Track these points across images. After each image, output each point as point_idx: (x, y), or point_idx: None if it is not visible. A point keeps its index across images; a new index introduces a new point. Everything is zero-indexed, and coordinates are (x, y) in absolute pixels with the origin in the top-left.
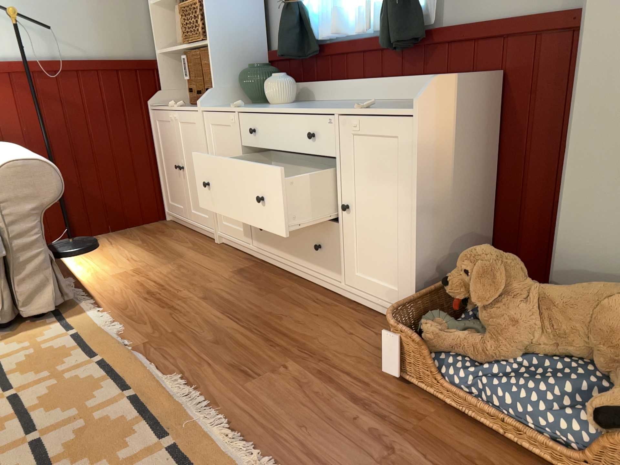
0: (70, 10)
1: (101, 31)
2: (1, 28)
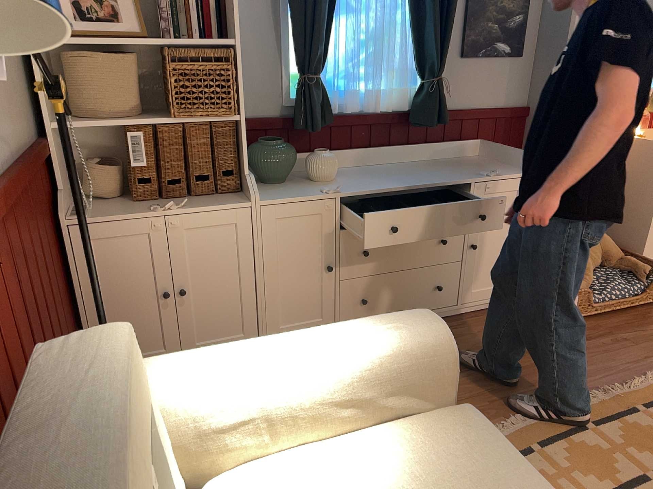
0: None
1: (6, 96)
2: None
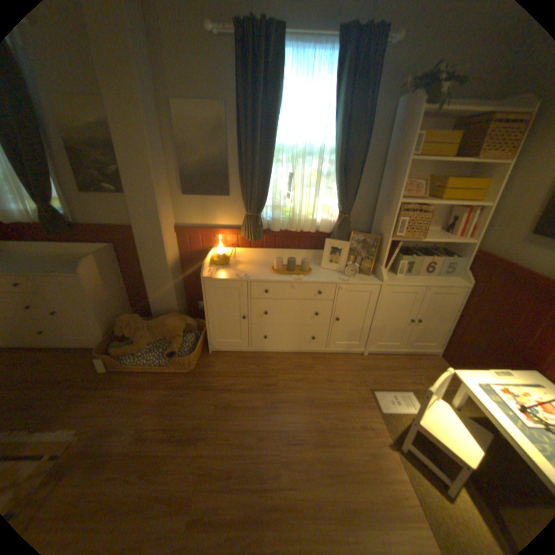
0: None
1: None
2: None
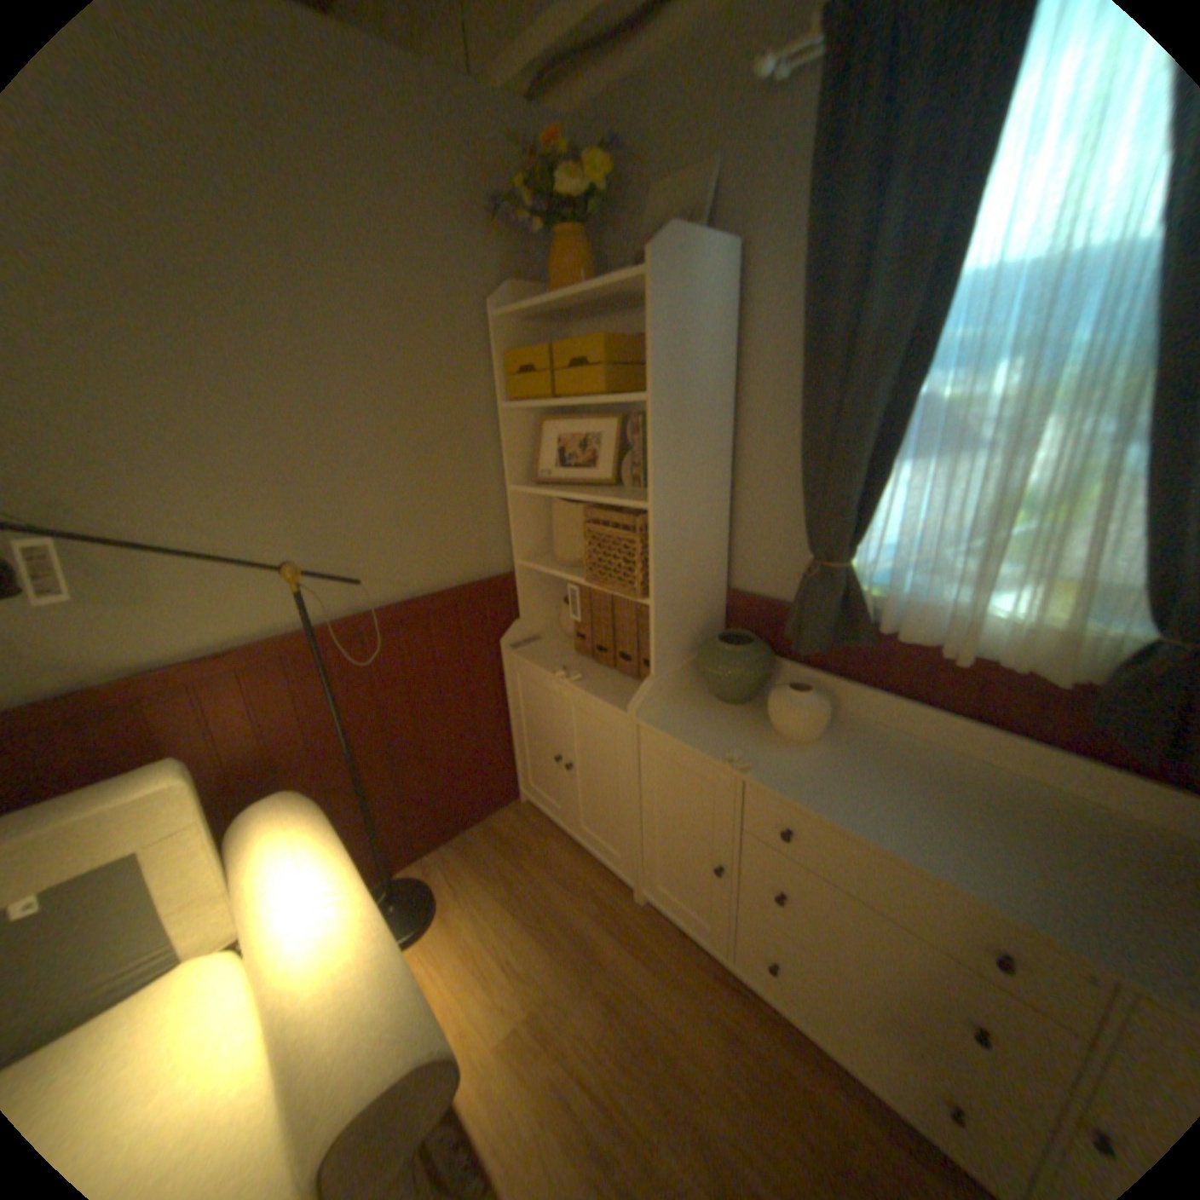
0: (382, 519)
1: (432, 541)
2: (262, 576)
